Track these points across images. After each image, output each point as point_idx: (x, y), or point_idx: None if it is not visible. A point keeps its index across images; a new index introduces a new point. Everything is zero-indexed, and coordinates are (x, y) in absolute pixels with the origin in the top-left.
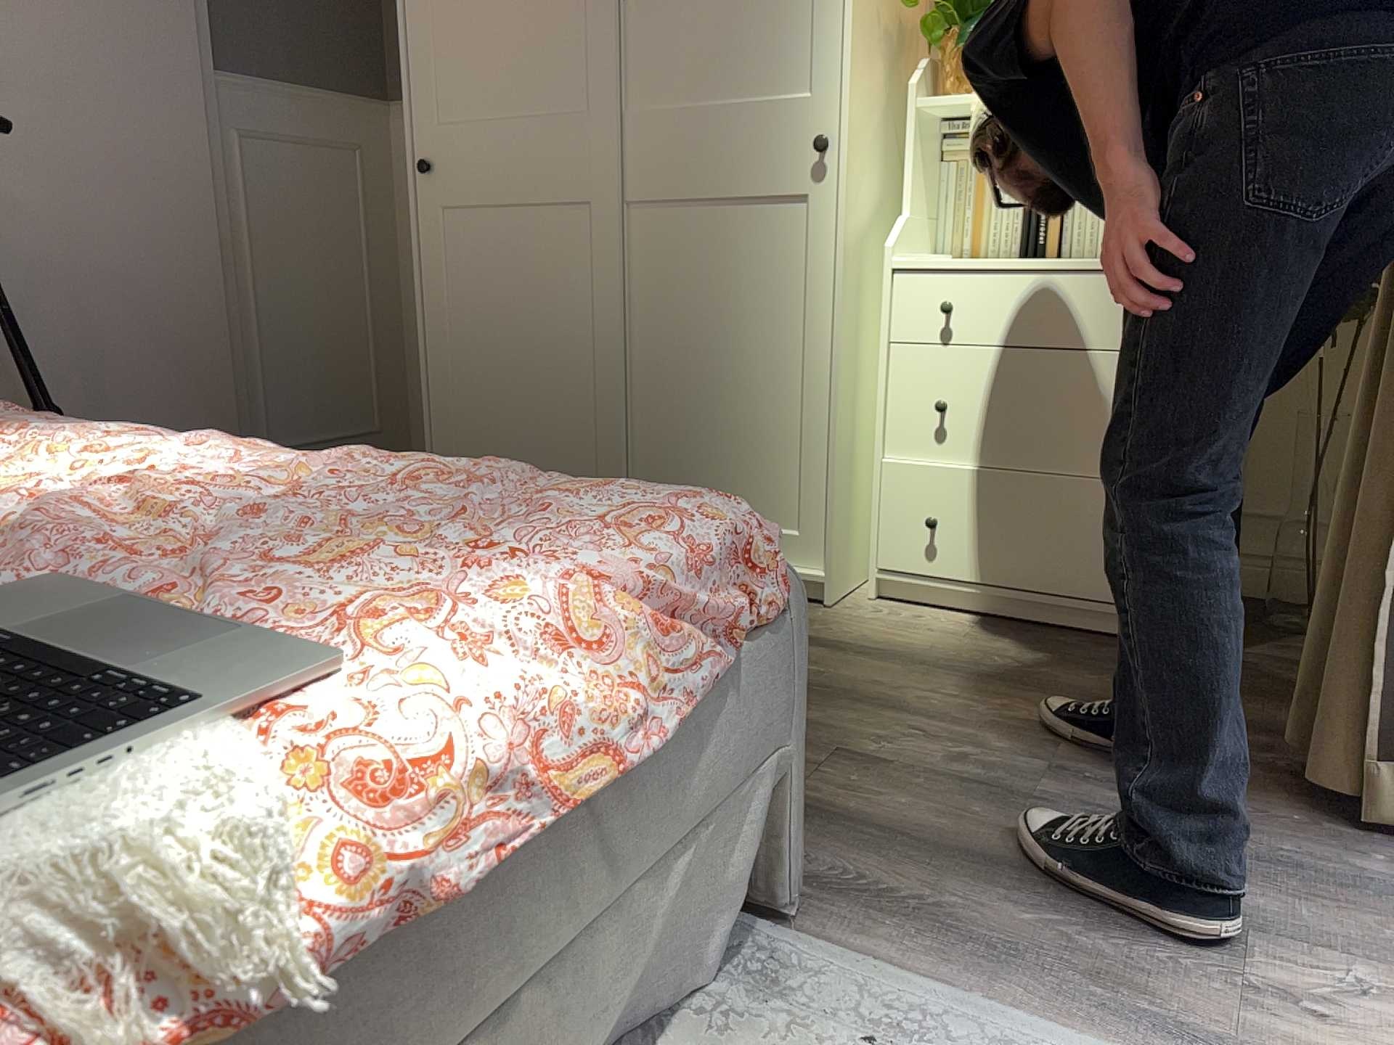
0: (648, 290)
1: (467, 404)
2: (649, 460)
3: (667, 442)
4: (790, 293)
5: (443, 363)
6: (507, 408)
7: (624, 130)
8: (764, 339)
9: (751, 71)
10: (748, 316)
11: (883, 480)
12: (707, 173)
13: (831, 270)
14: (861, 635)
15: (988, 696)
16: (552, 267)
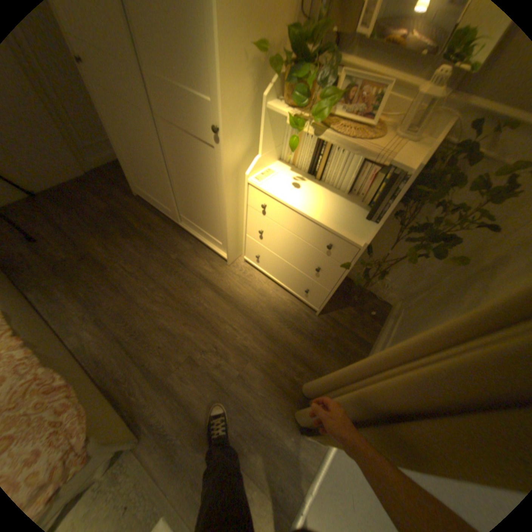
0: (170, 153)
1: (129, 163)
2: (182, 205)
3: (186, 203)
4: (213, 179)
5: (118, 146)
6: (140, 170)
7: (144, 79)
8: (207, 189)
9: (186, 73)
10: (201, 179)
11: (246, 238)
12: (178, 117)
13: (224, 179)
14: (229, 284)
15: (245, 328)
16: (137, 129)
